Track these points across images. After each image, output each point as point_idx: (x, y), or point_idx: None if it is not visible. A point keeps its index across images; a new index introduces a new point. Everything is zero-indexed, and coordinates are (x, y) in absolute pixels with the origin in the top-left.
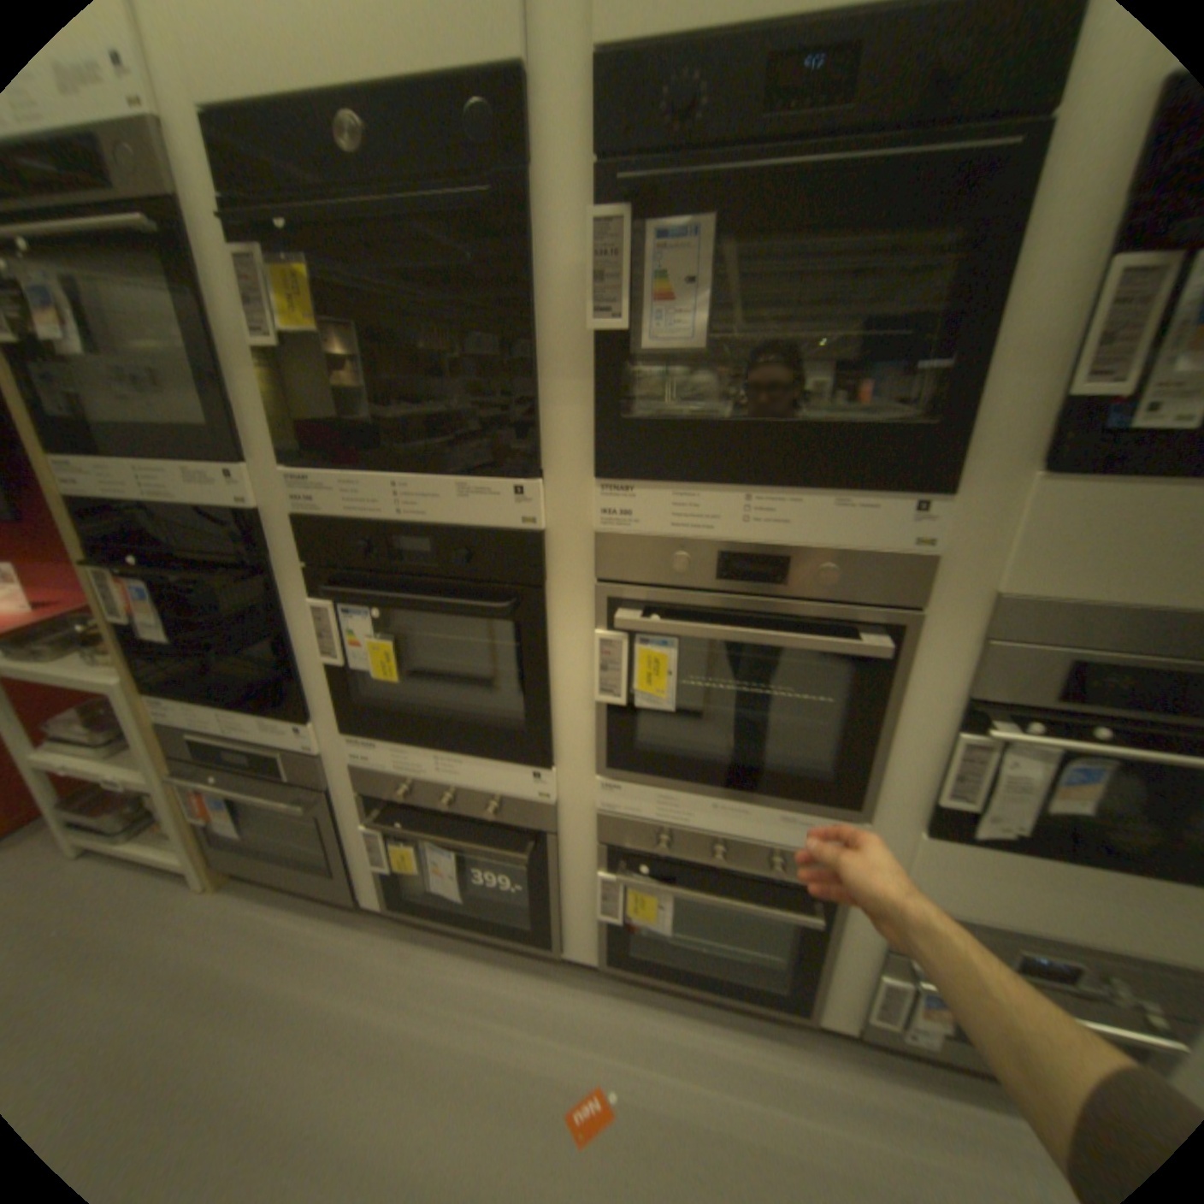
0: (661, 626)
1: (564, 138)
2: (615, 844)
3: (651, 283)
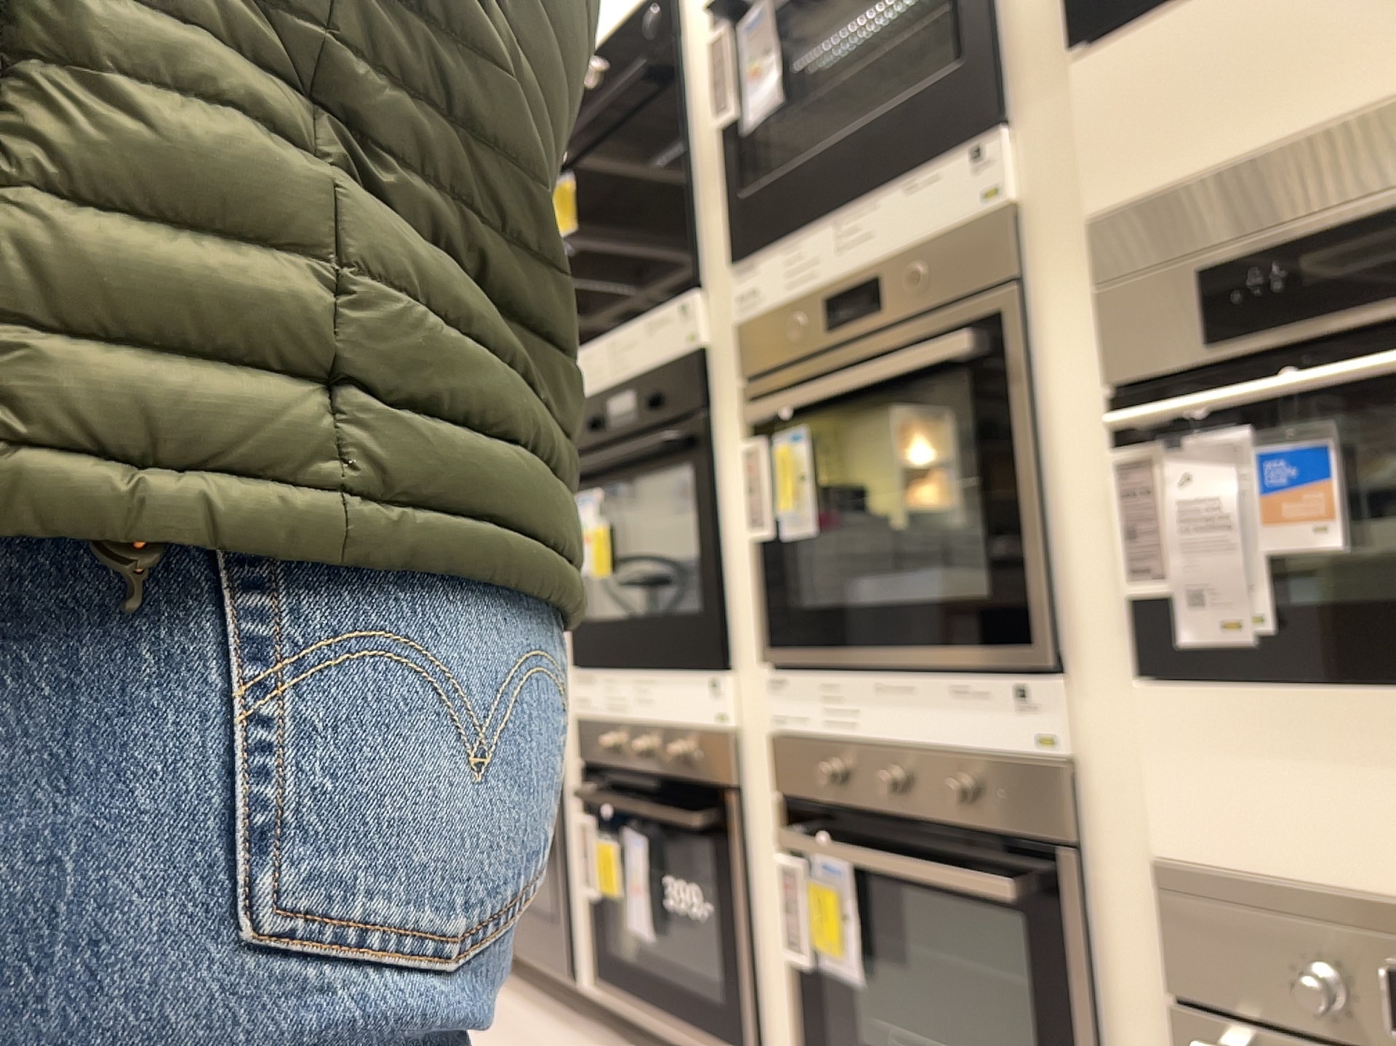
0: (773, 399)
1: (696, 5)
2: (791, 792)
3: (743, 71)
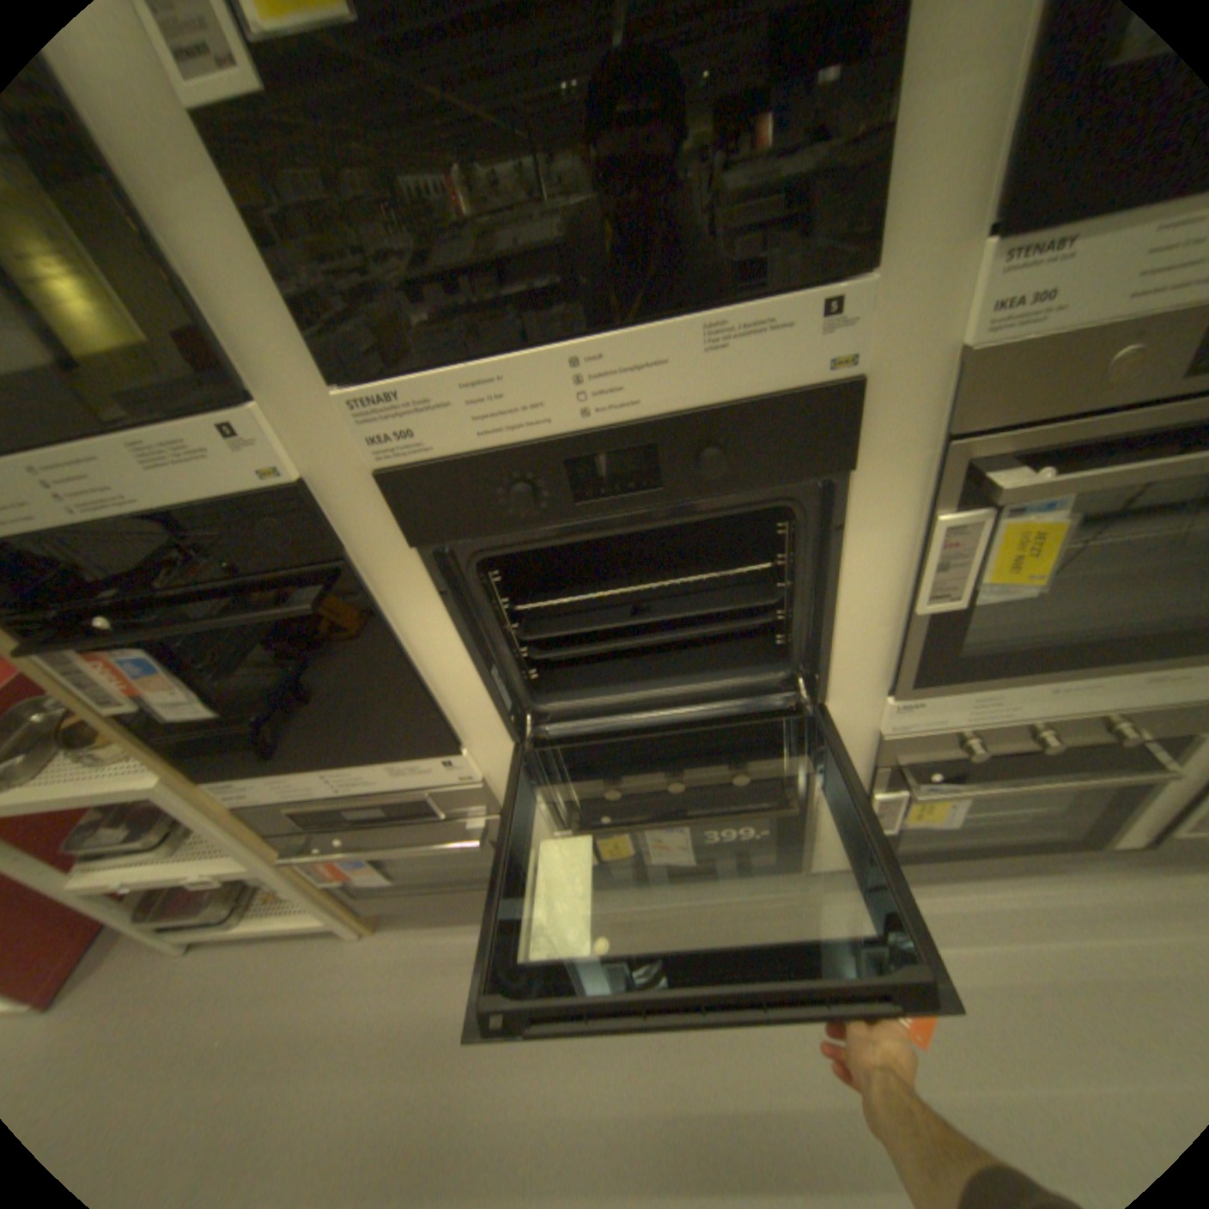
0: (1086, 479)
1: None
2: (902, 763)
3: None
